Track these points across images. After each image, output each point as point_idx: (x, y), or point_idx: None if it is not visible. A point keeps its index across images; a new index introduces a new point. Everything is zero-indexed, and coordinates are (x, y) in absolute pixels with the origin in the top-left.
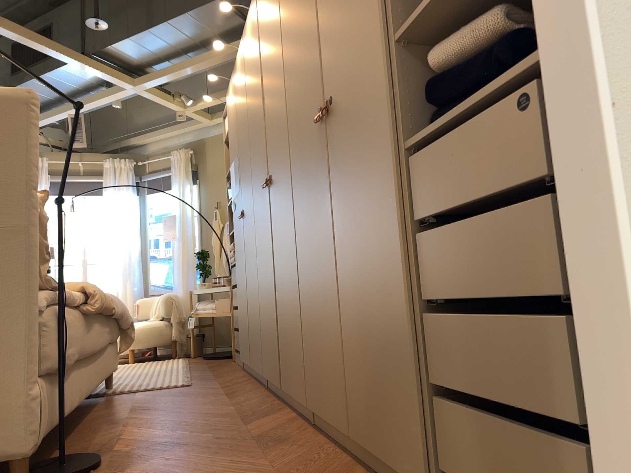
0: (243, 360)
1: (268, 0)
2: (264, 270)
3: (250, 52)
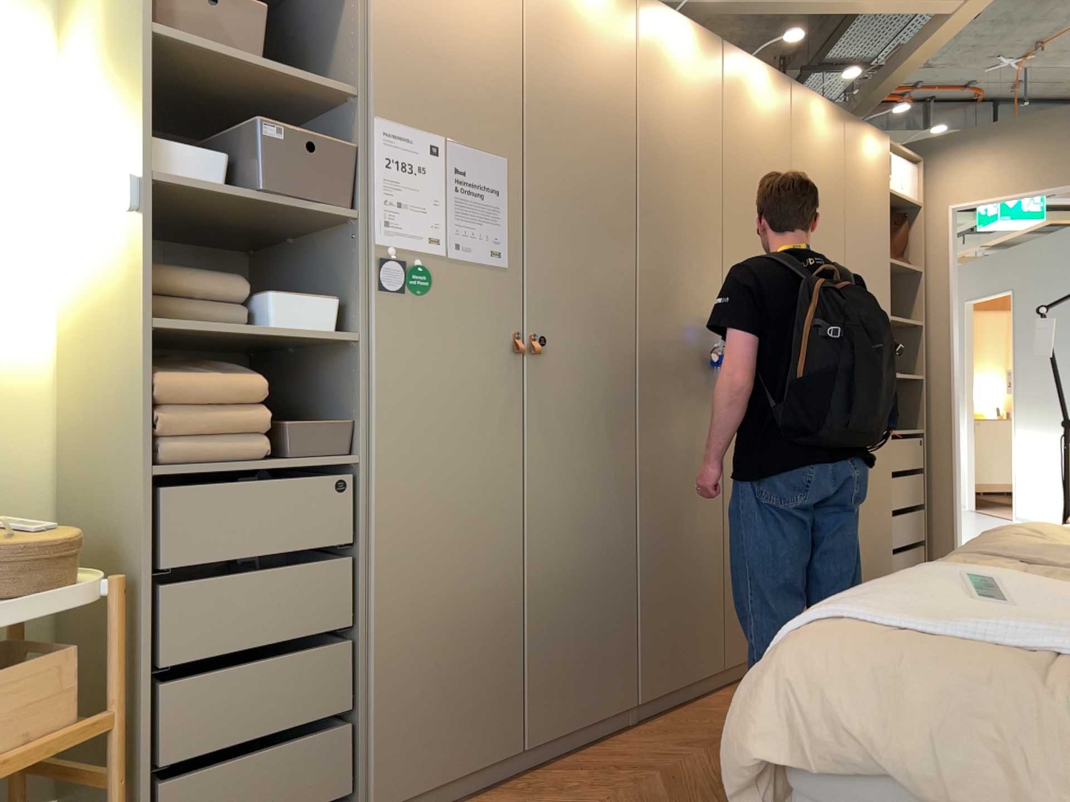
0: (422, 787)
1: (756, 119)
2: (671, 494)
3: (670, 78)
